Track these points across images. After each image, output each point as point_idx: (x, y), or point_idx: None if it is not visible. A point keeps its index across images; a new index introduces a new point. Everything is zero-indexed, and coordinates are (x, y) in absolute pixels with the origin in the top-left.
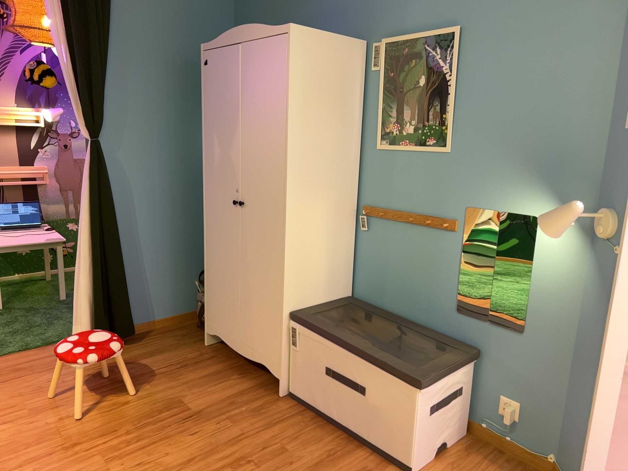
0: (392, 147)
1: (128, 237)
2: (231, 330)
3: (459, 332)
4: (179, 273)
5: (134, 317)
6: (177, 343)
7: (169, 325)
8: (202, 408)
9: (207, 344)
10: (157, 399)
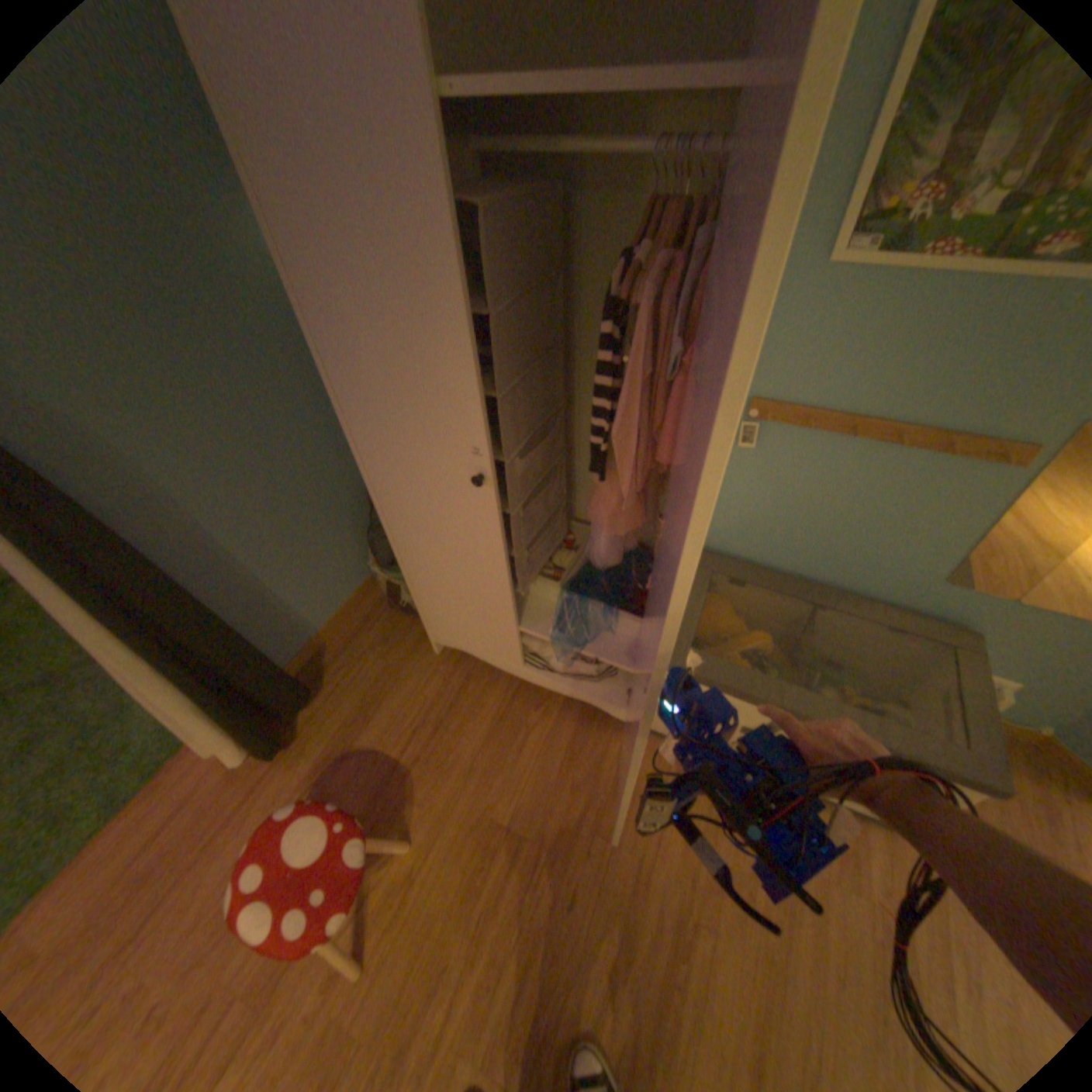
0: (899, 255)
1: (193, 554)
2: (503, 655)
3: (940, 605)
4: (324, 544)
5: (285, 652)
6: (388, 666)
7: (346, 624)
8: (543, 827)
9: (441, 650)
10: (457, 838)
